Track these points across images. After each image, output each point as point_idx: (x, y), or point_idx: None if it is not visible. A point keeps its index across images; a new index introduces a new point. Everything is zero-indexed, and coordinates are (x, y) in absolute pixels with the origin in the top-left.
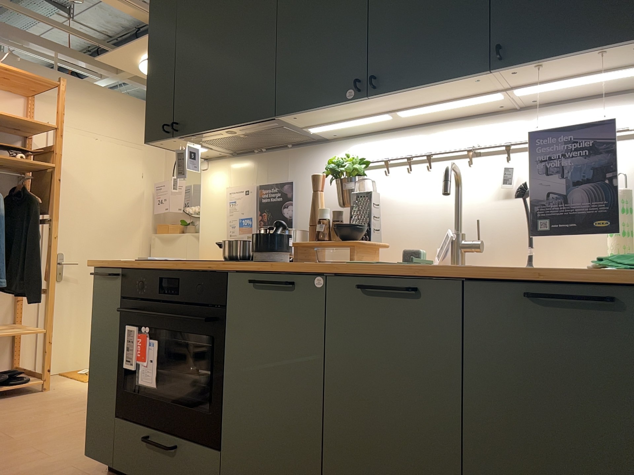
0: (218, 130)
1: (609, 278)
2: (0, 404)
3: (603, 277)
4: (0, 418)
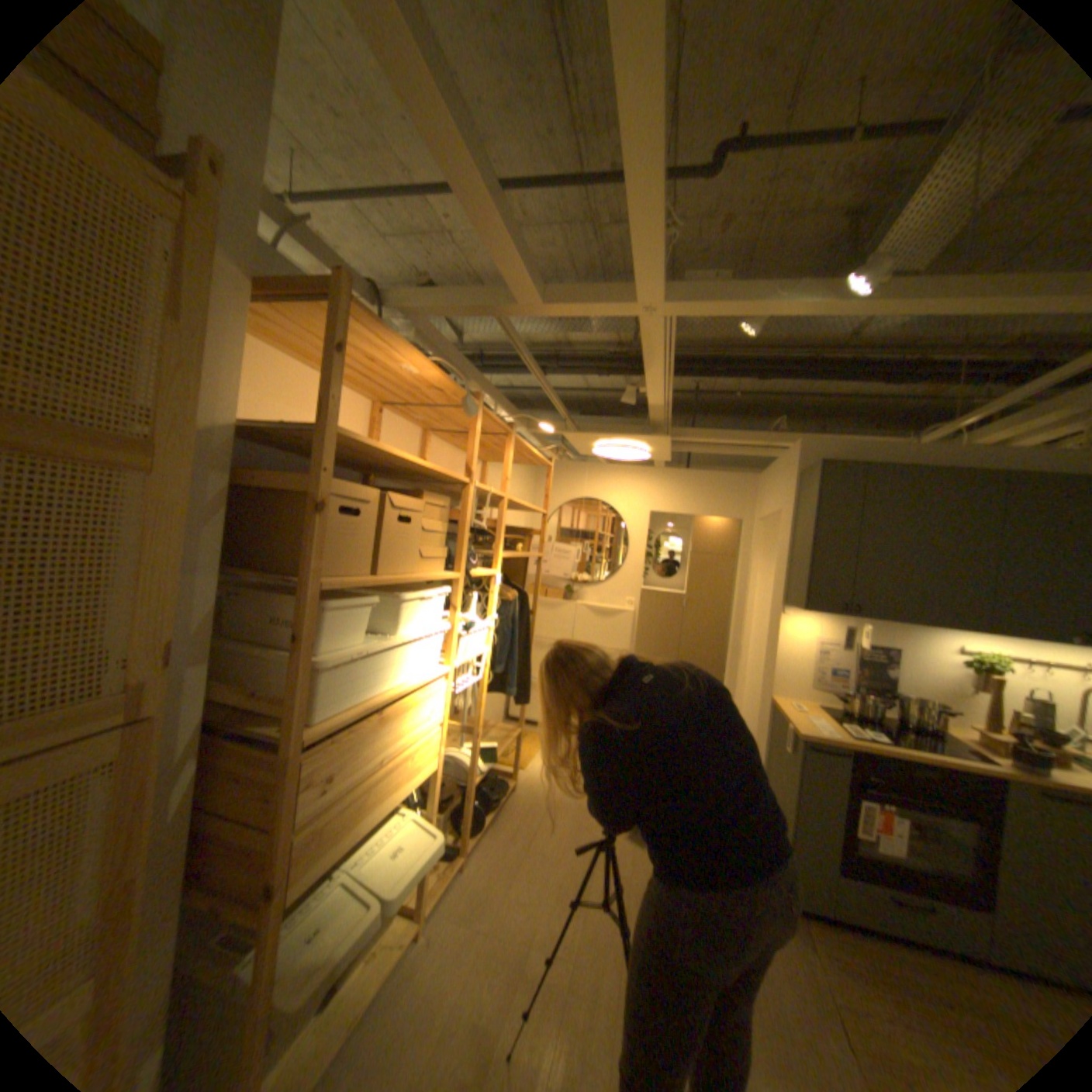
0: (906, 624)
1: None
2: (517, 823)
3: None
4: (559, 846)
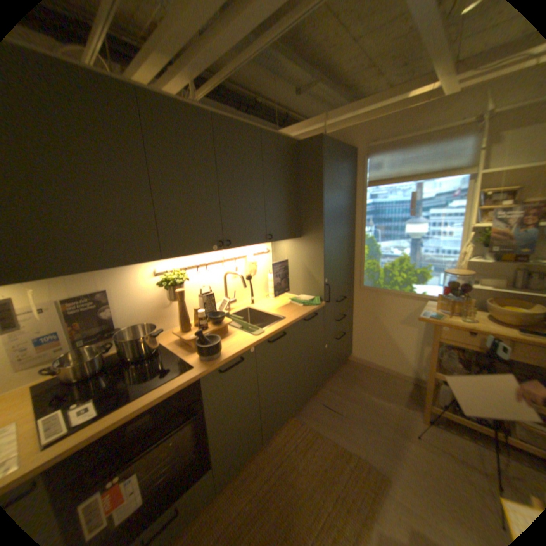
0: (80, 272)
1: (313, 309)
2: None
3: (315, 309)
4: None
